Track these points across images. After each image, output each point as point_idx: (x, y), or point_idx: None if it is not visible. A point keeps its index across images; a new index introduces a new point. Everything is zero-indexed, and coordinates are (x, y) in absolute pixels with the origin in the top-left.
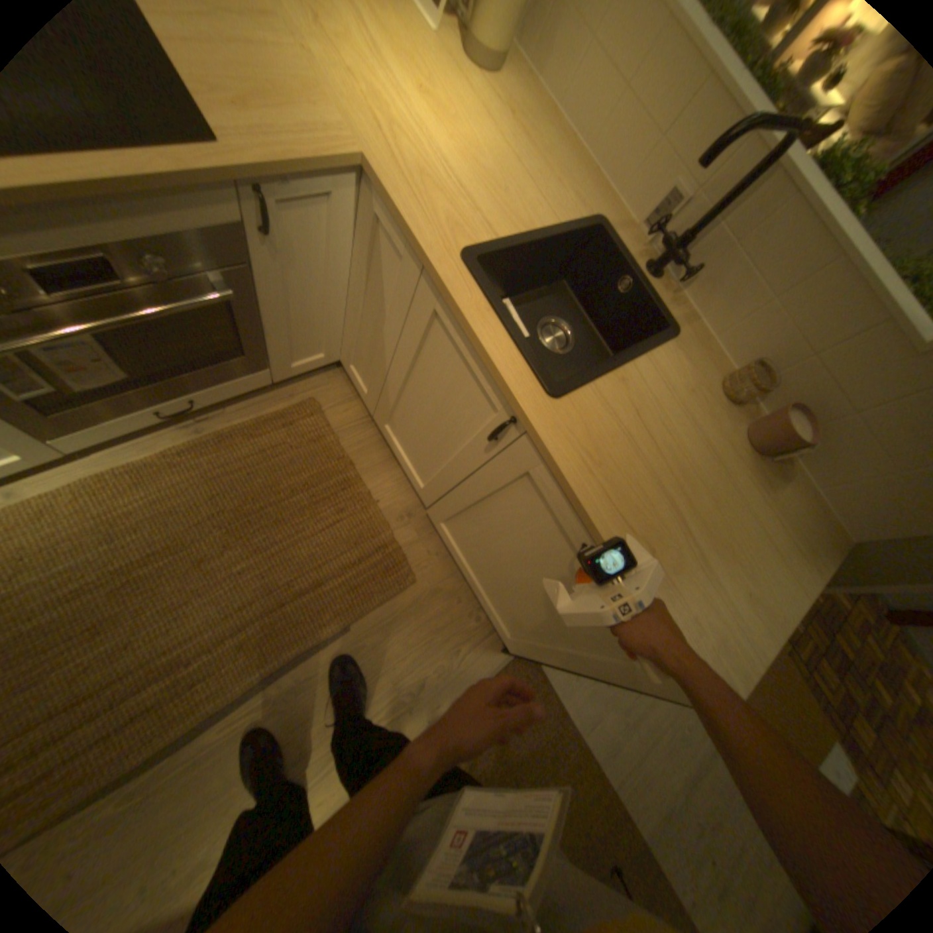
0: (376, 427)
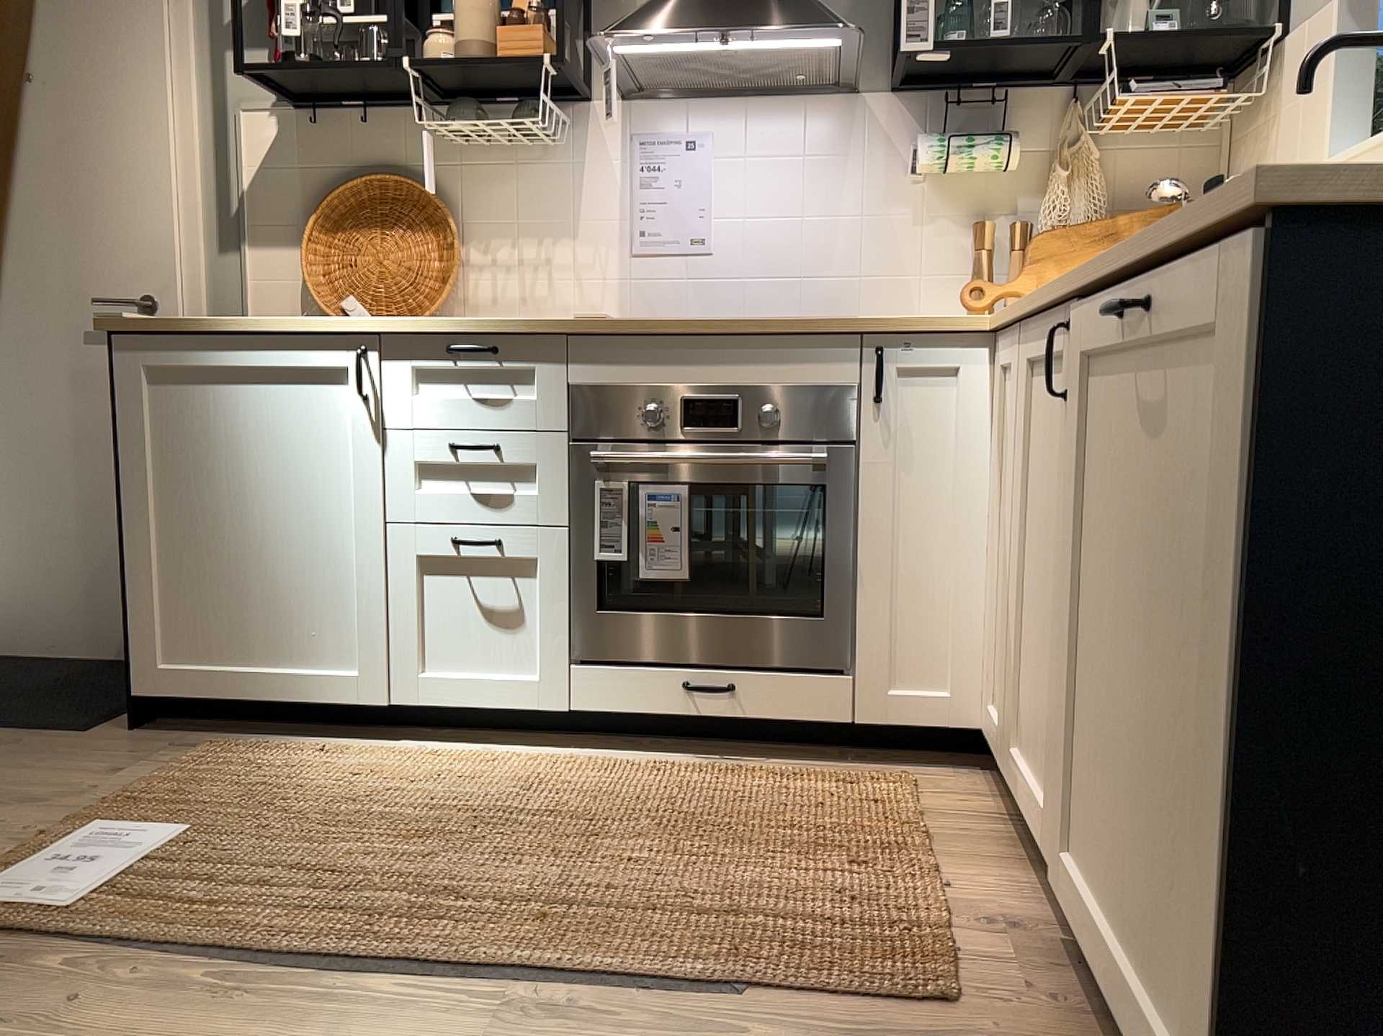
0: (1020, 828)
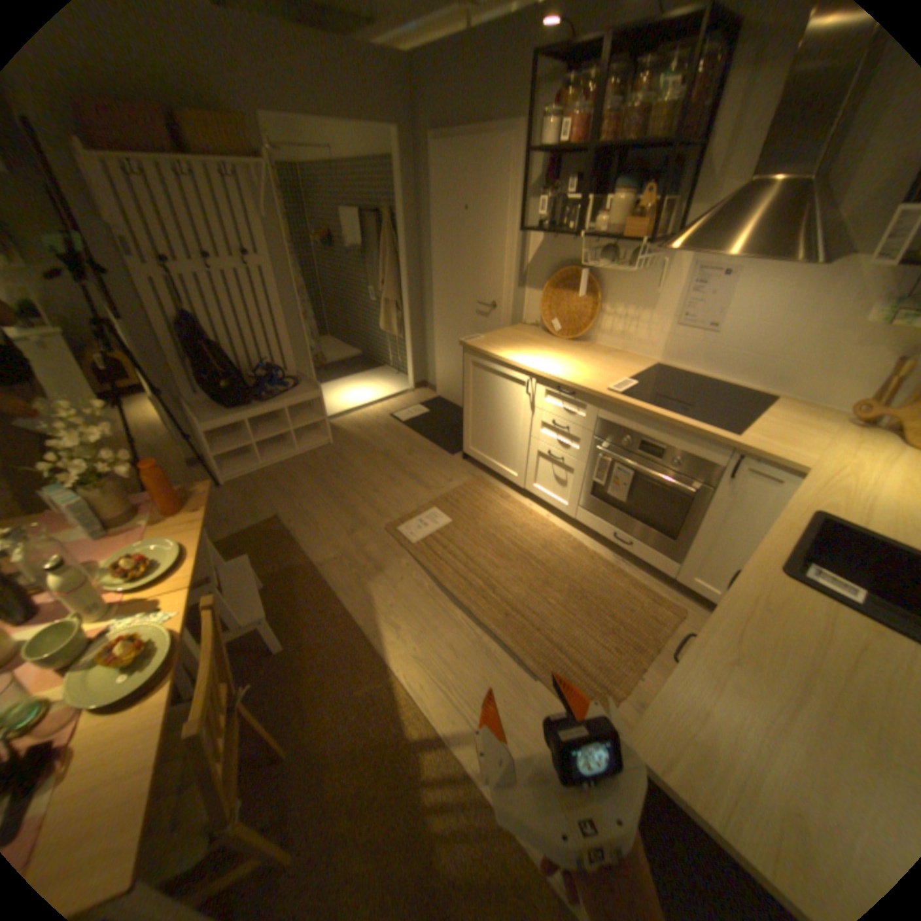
0: None
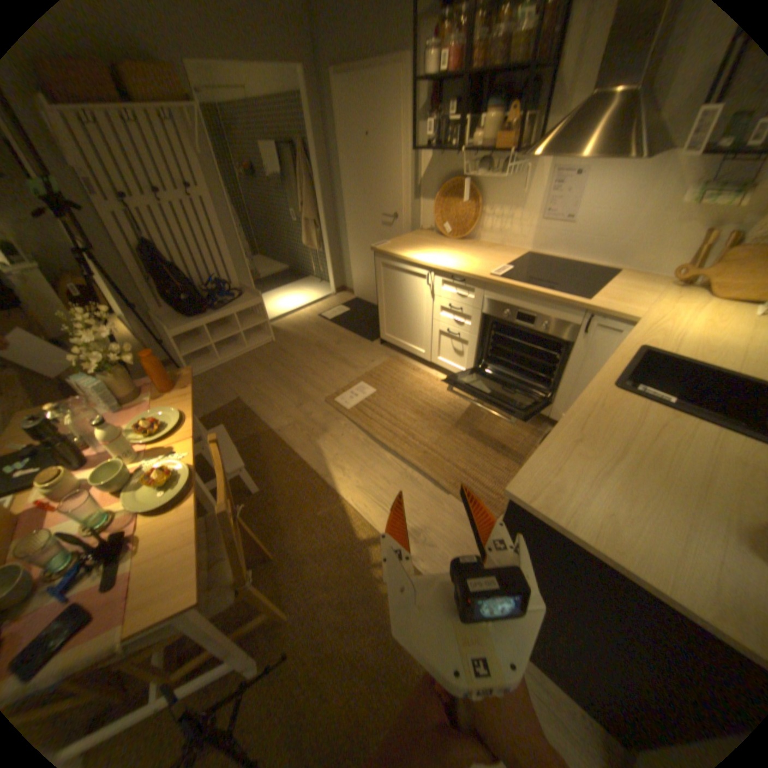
0: None
